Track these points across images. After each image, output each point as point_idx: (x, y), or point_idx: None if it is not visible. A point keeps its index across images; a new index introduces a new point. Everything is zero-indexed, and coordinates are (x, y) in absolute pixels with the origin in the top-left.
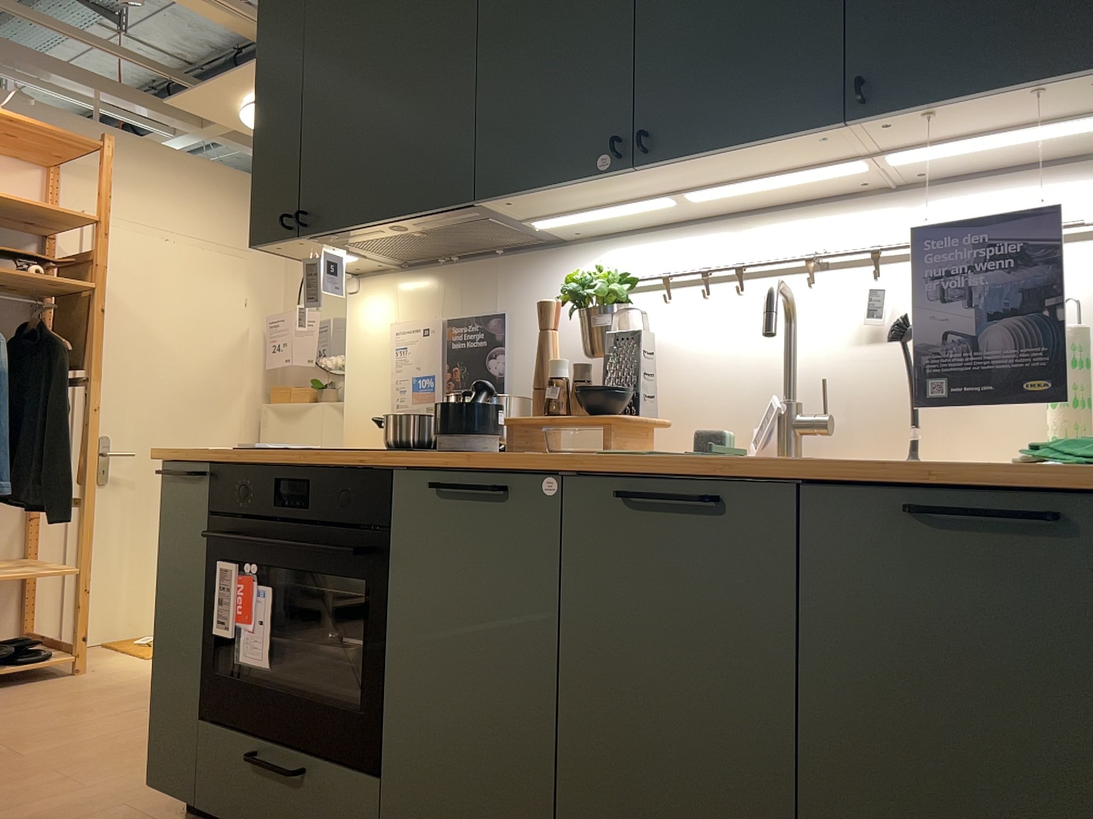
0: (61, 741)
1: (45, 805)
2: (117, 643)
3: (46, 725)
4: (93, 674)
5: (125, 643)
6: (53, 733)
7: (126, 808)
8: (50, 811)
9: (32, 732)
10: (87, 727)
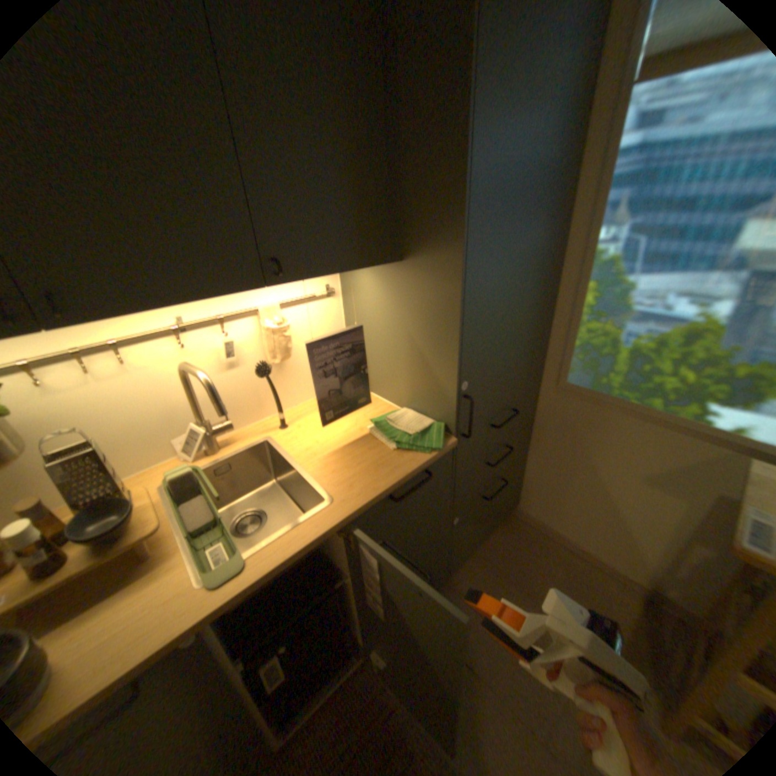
0: None
1: None
2: None
3: None
4: None
5: None
6: None
7: None
8: None
9: None
10: None
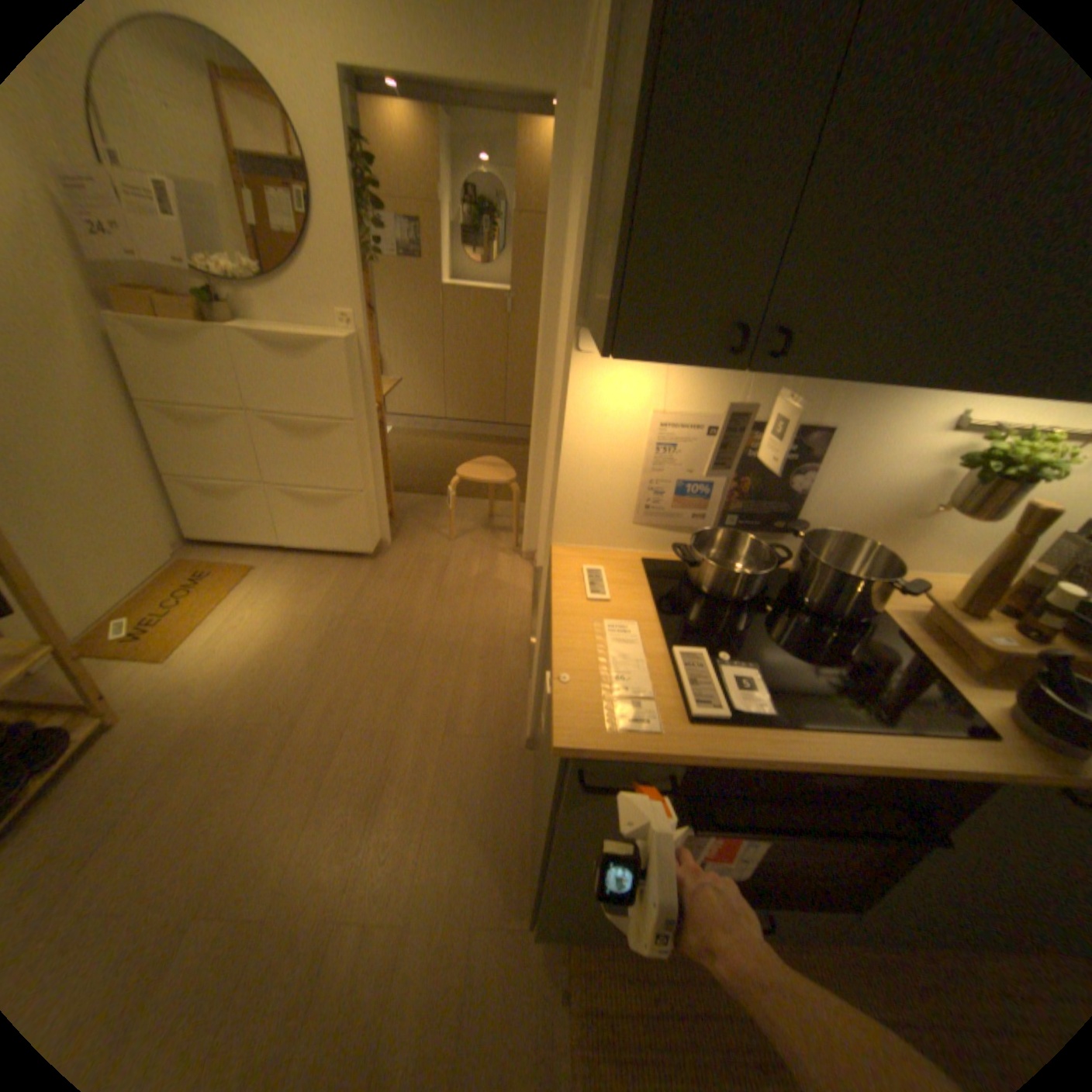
0: (270, 865)
1: (403, 982)
2: (89, 650)
3: (210, 847)
4: (133, 719)
5: (97, 644)
6: (239, 856)
7: (479, 930)
8: (422, 988)
9: (212, 869)
10: (263, 822)
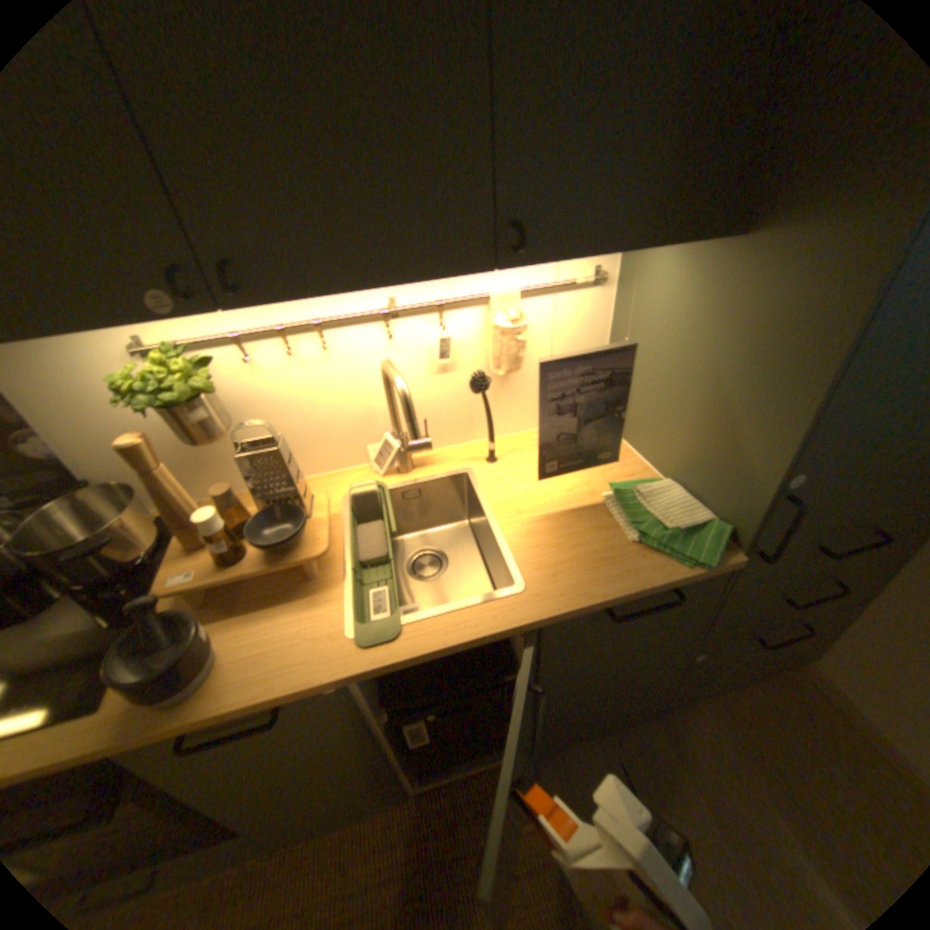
0: None
1: None
2: None
3: None
4: None
5: None
6: None
7: None
8: None
9: None
10: None
